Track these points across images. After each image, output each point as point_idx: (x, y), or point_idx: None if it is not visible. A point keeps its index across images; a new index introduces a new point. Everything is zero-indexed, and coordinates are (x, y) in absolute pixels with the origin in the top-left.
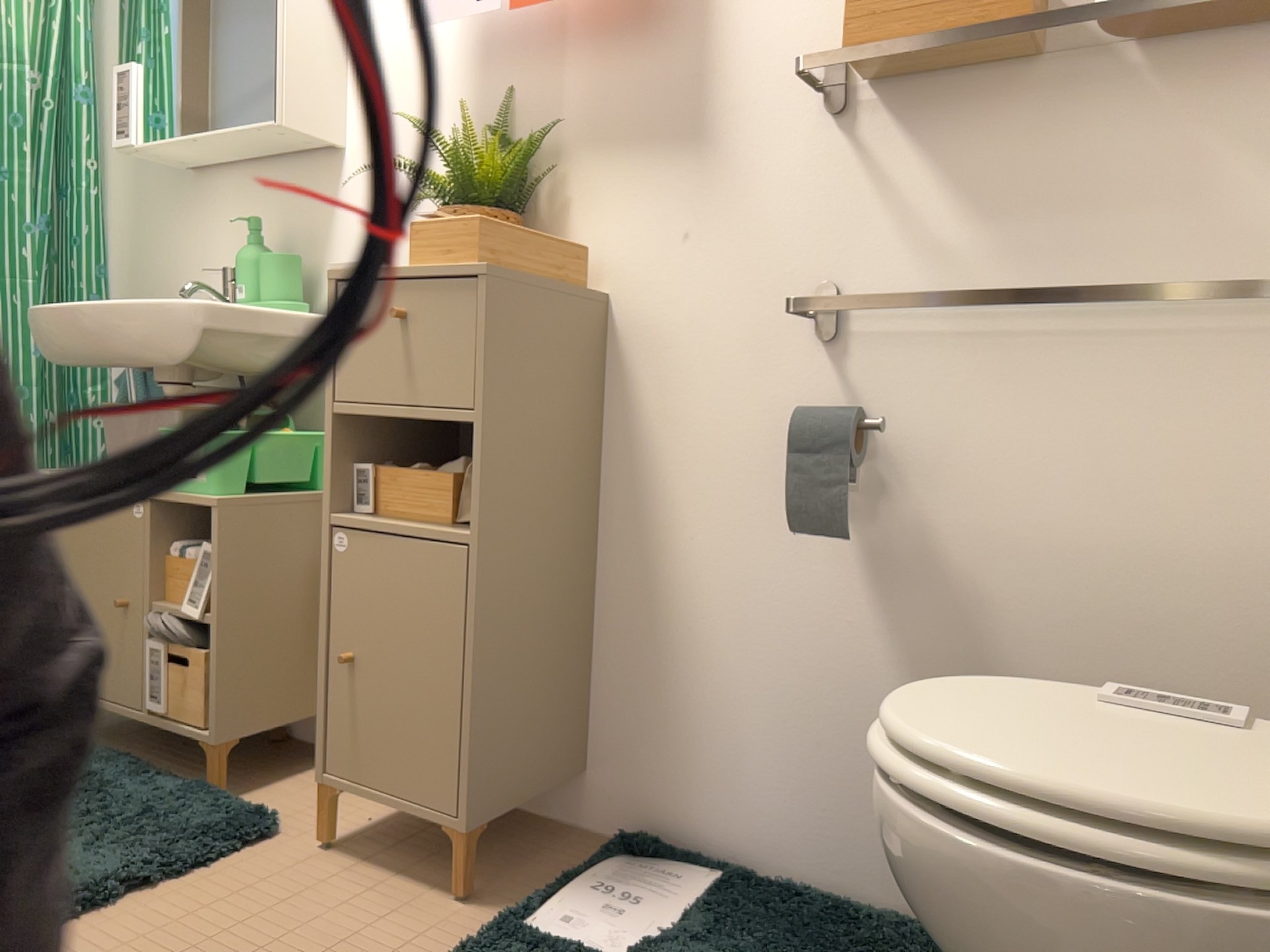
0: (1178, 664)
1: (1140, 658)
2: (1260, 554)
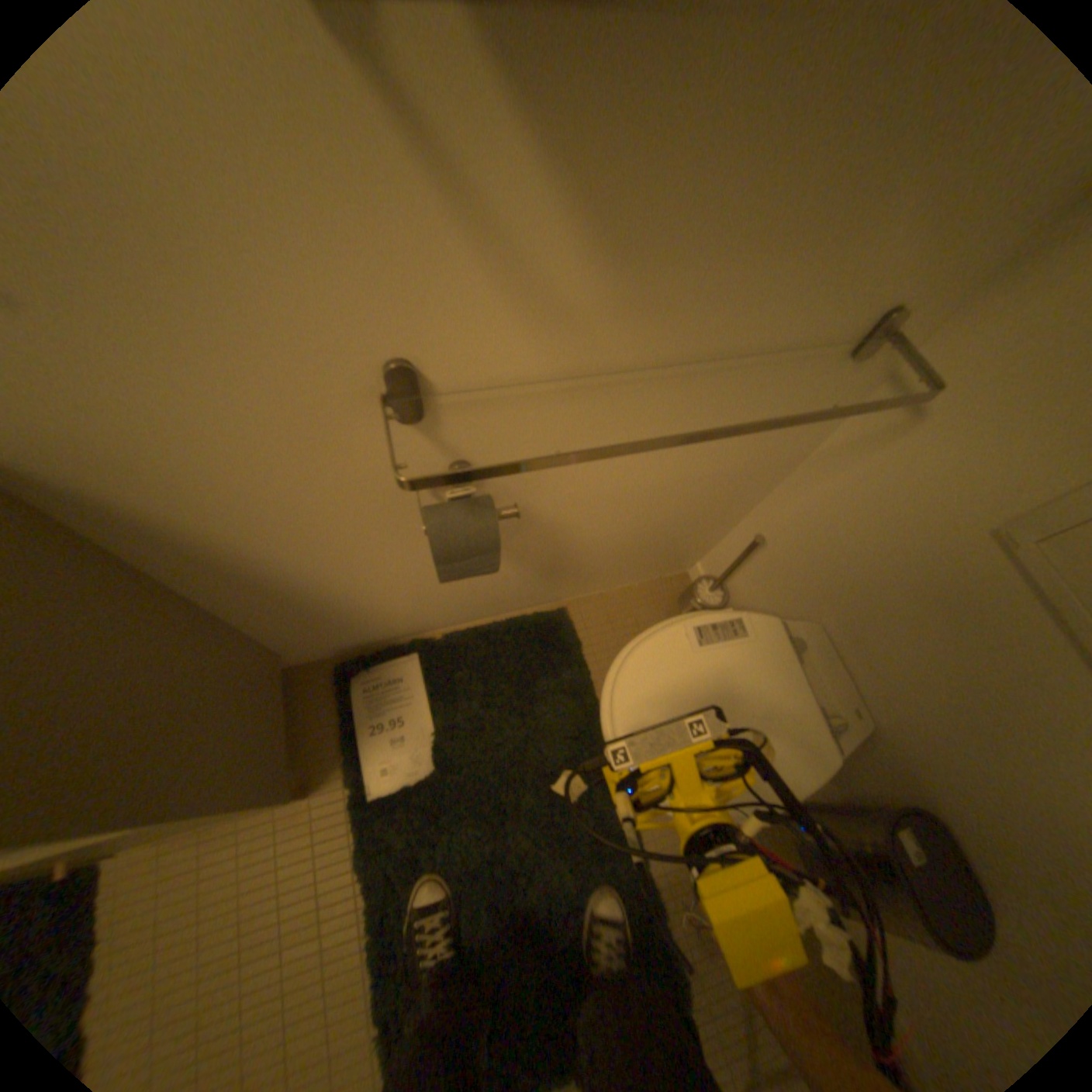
0: (671, 516)
1: (653, 519)
2: (736, 469)
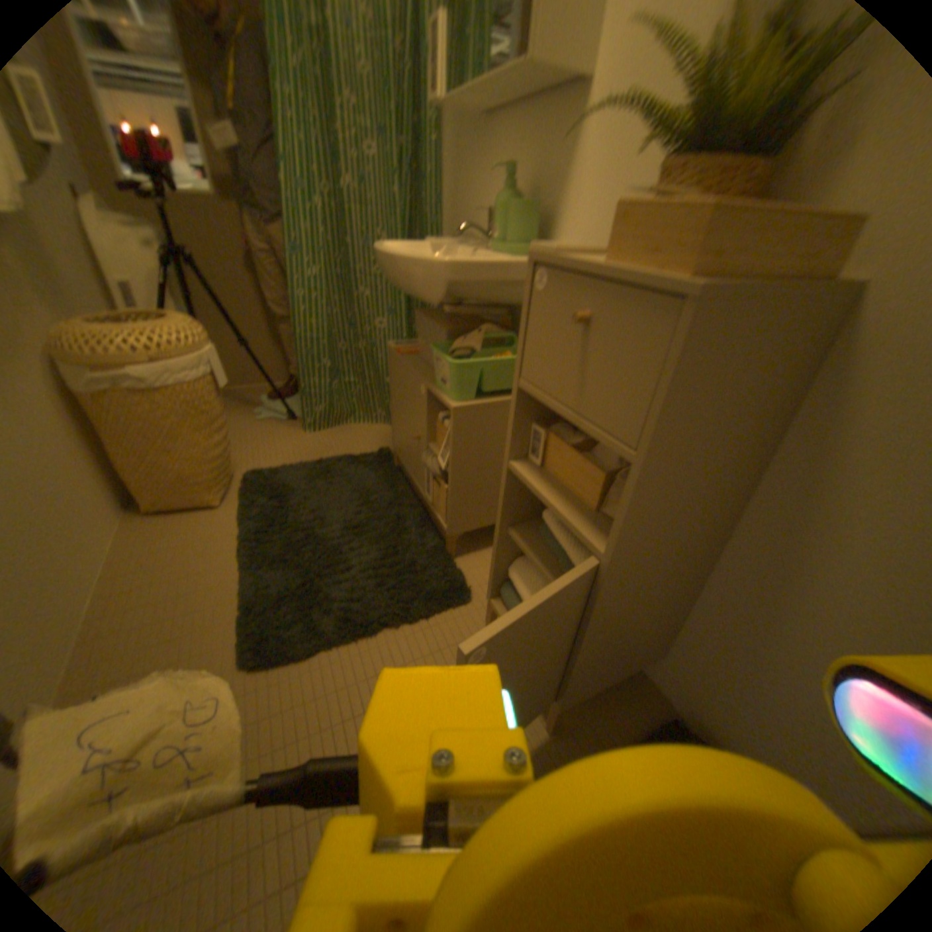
0: None
1: None
2: None
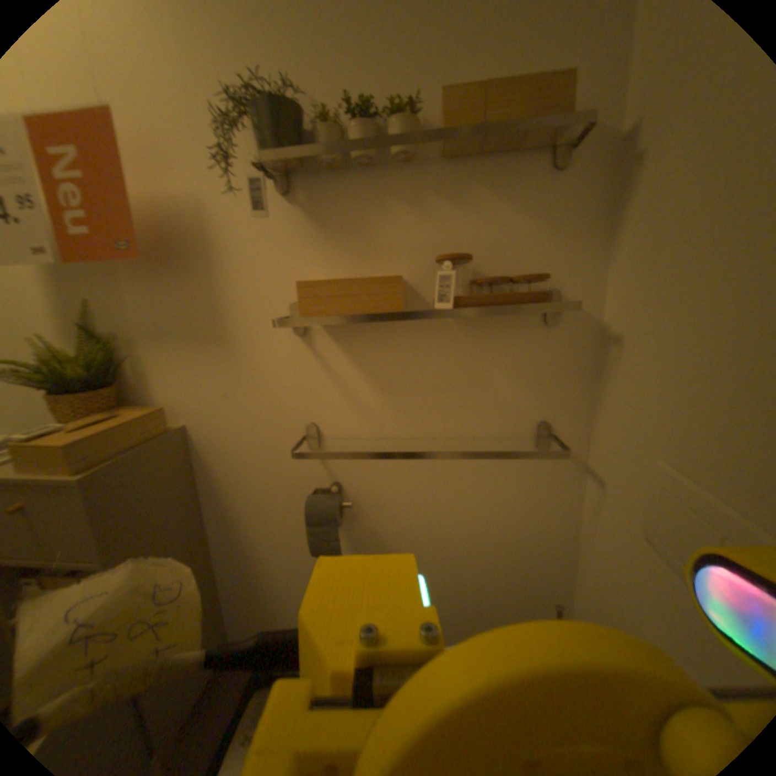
0: (491, 579)
1: (476, 578)
2: (520, 536)
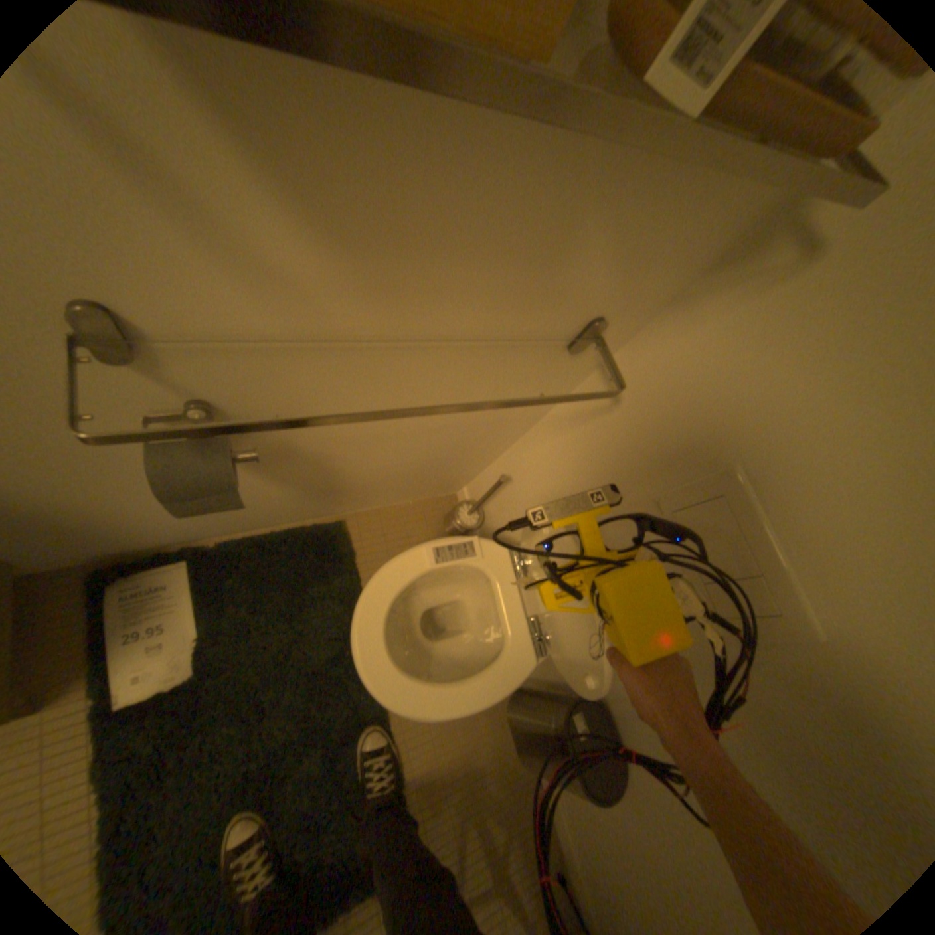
0: (433, 453)
1: (417, 455)
2: (485, 422)
